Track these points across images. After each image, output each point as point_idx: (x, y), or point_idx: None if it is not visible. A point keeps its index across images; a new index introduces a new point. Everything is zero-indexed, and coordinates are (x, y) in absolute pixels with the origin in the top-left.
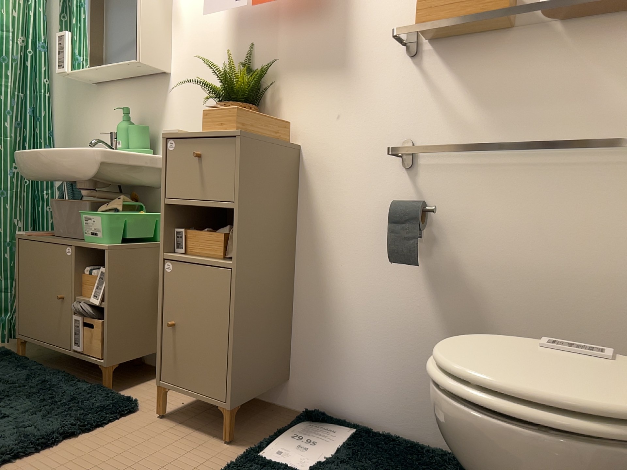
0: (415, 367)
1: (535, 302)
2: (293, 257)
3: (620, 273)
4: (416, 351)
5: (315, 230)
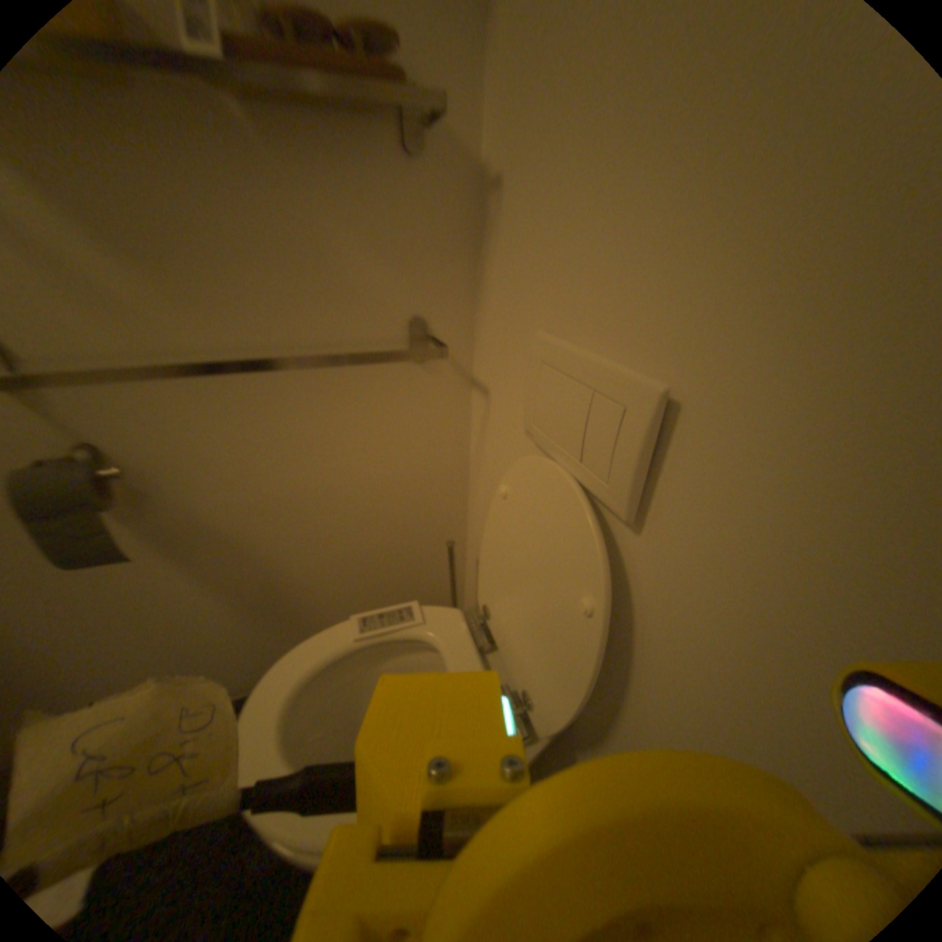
0: (197, 644)
1: (327, 529)
2: None
3: (406, 478)
4: (190, 630)
5: None
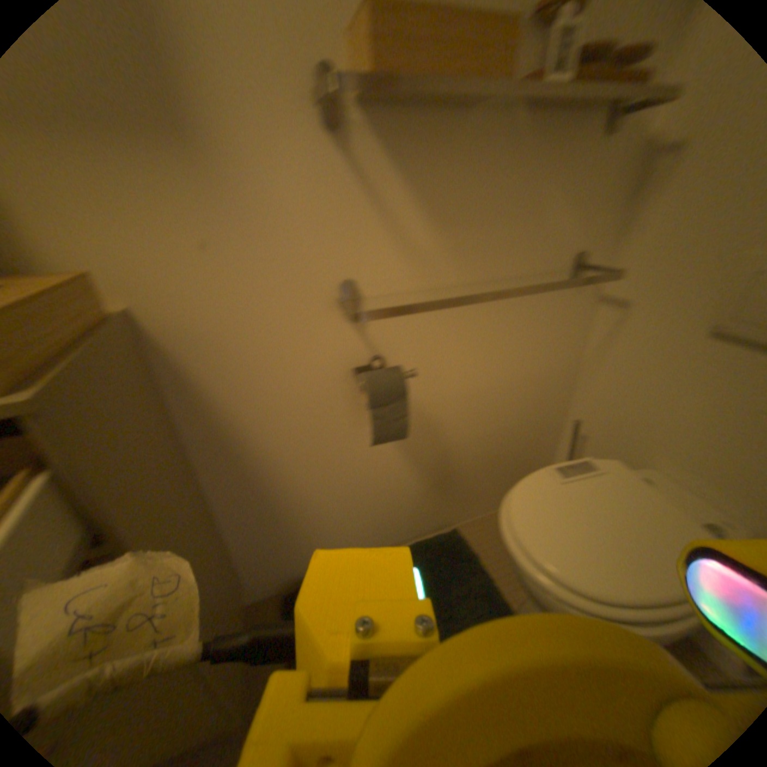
0: (392, 503)
1: (489, 414)
2: (203, 478)
3: (545, 373)
4: (392, 492)
5: (228, 432)
